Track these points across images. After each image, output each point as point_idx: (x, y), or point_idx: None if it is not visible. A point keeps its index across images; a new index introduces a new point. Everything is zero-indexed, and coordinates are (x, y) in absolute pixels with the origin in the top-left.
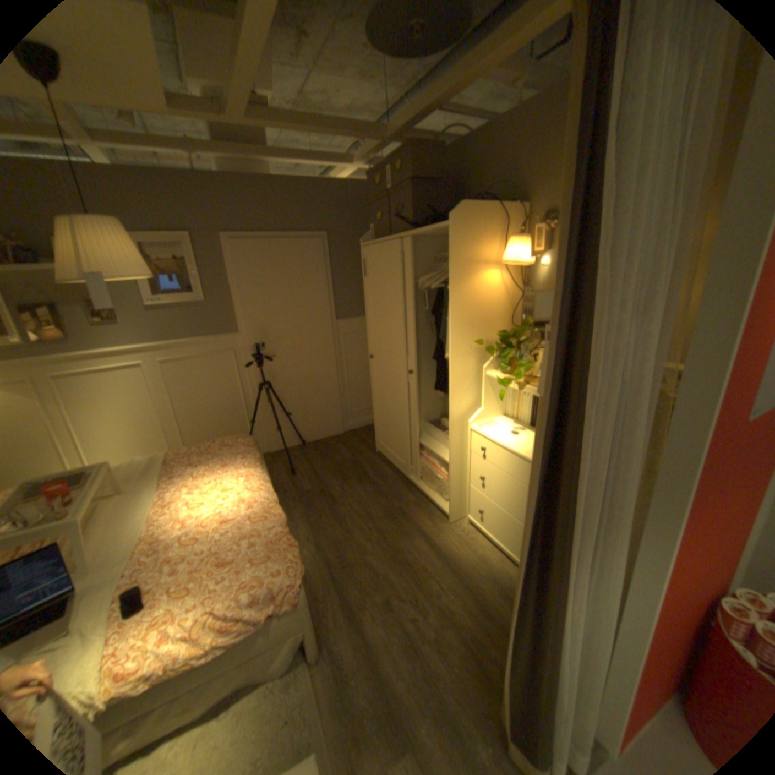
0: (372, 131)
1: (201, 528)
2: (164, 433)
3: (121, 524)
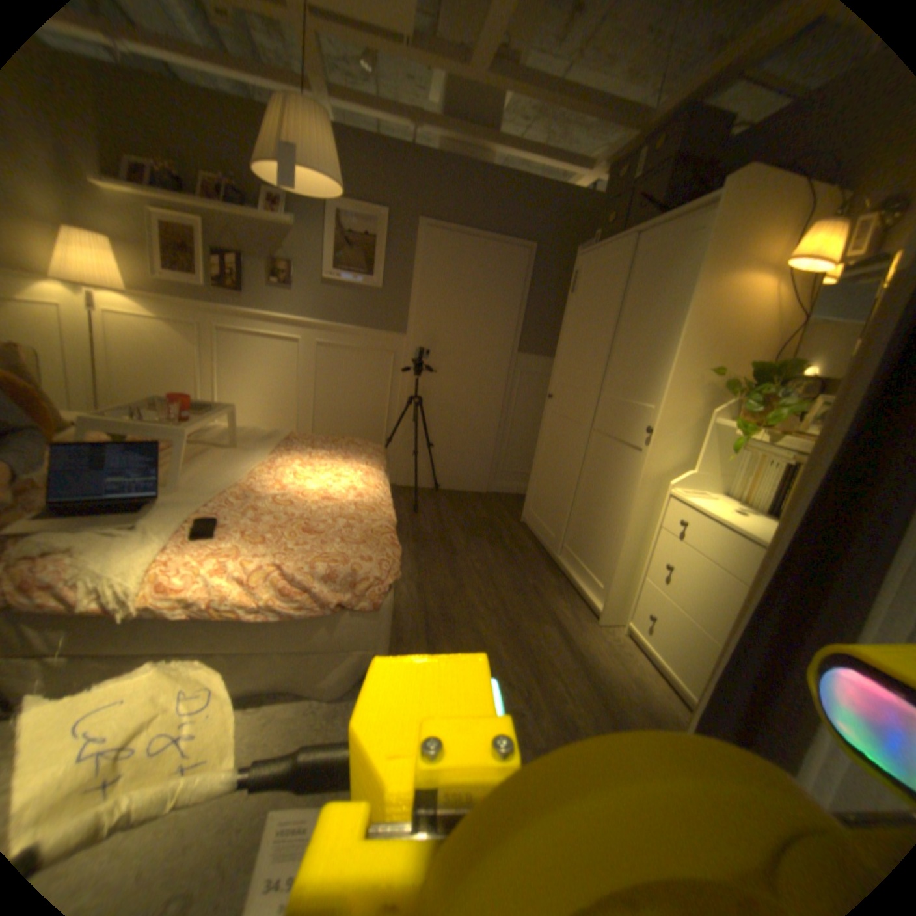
0: (635, 114)
1: (300, 492)
2: (297, 422)
3: (224, 465)
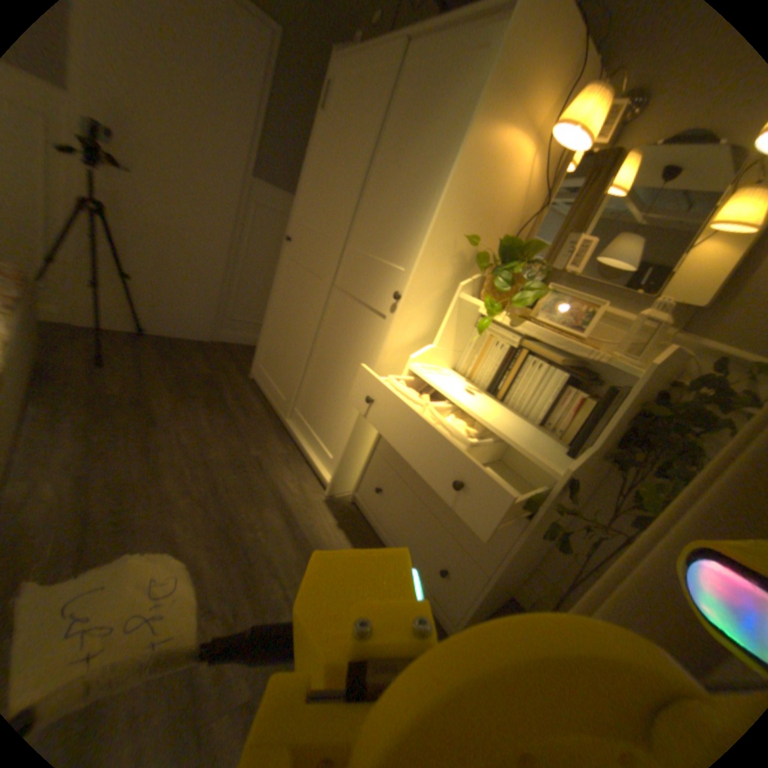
0: None
1: None
2: None
3: None
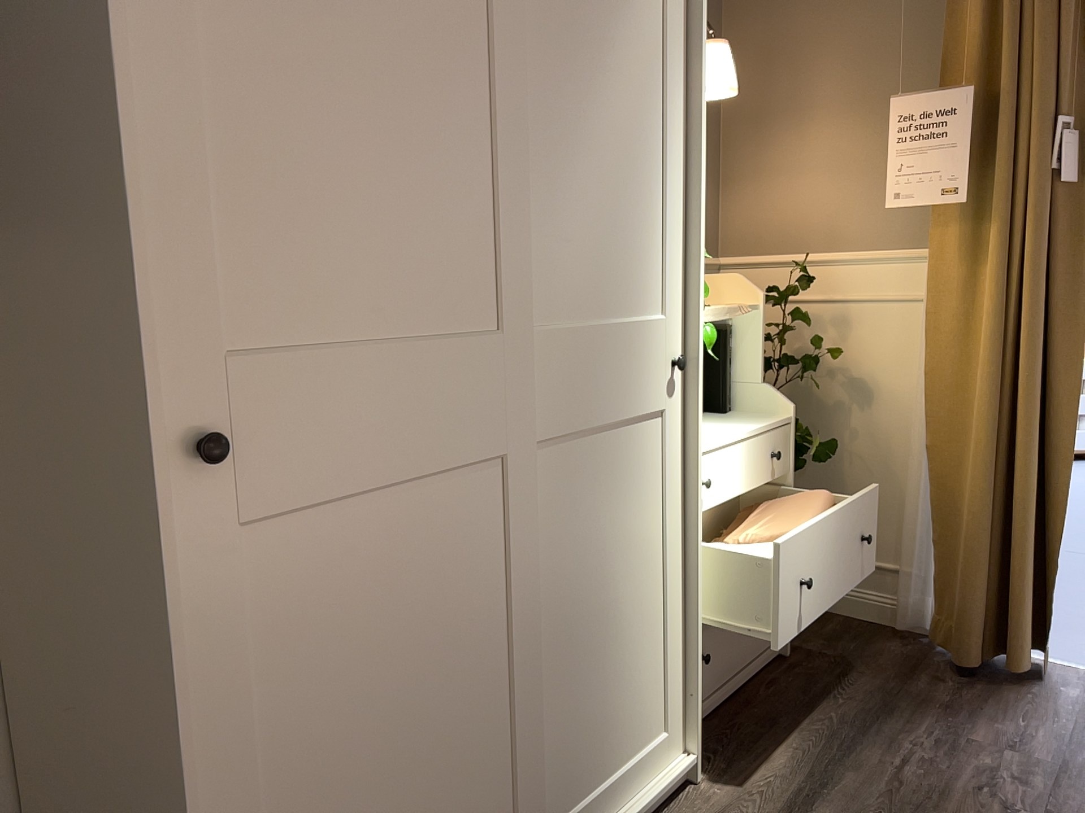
0: None
1: None
2: None
3: None
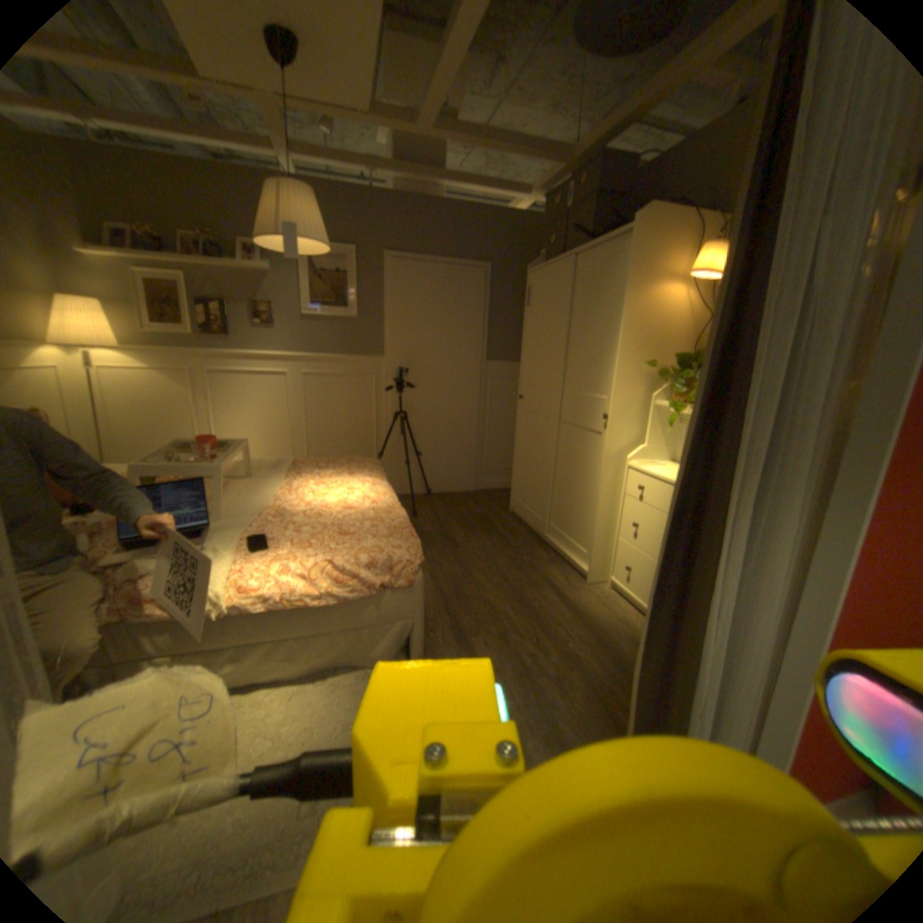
0: (560, 151)
1: (325, 505)
2: (293, 448)
3: (251, 492)
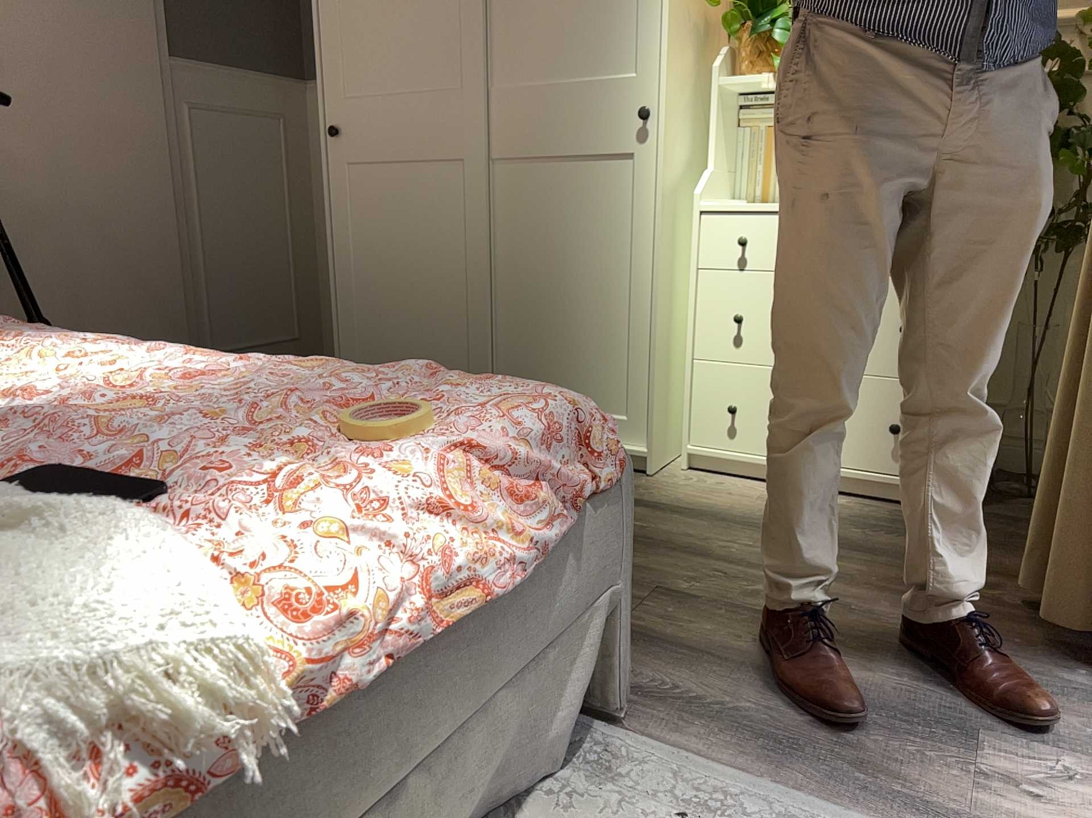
0: None
1: (118, 392)
2: None
3: None
